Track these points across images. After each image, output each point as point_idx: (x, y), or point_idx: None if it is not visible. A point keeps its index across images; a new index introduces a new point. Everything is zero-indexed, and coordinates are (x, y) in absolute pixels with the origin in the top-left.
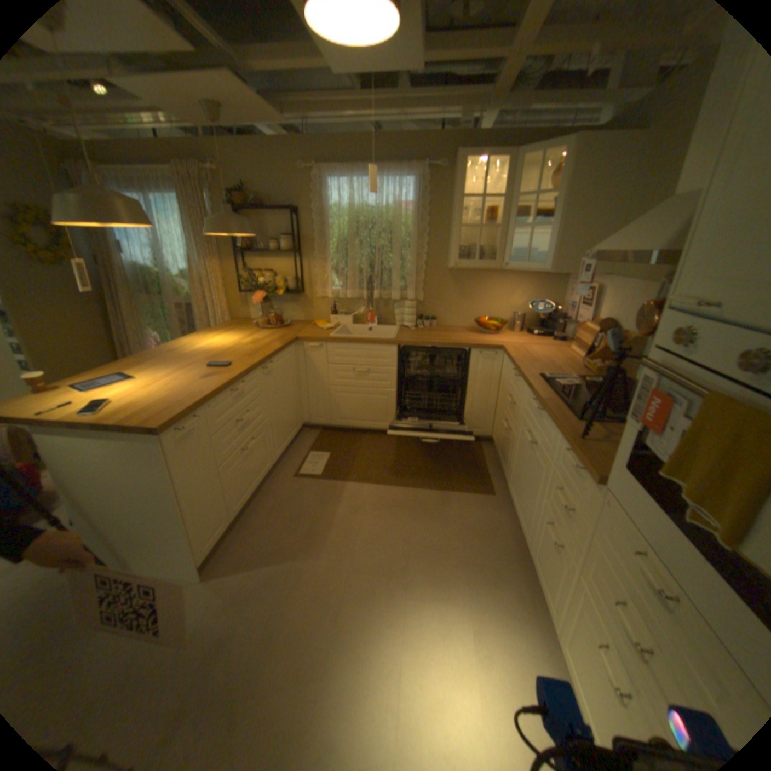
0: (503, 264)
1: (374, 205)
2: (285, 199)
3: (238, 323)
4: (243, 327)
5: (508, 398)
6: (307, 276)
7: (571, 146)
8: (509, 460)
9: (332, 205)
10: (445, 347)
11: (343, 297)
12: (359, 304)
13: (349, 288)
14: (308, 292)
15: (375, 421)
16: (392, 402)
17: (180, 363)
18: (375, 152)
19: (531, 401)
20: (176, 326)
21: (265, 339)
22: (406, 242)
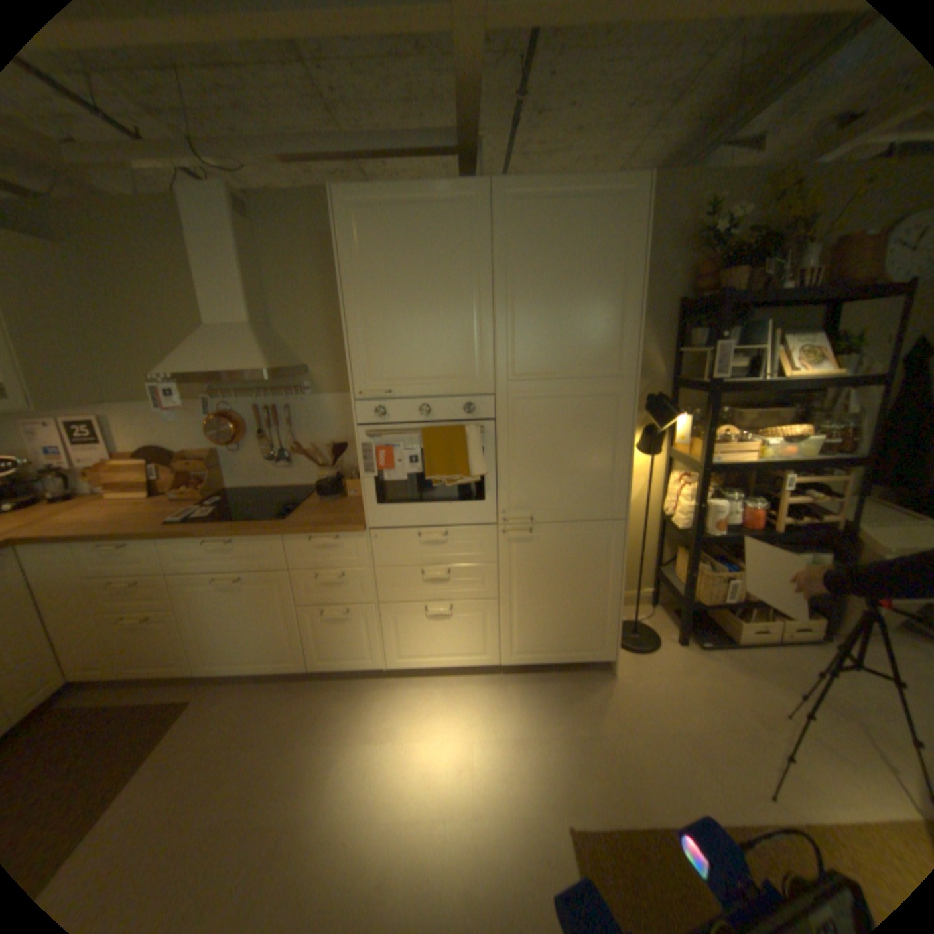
0: None
1: None
2: None
3: None
4: None
5: (100, 593)
6: None
7: None
8: (172, 650)
9: None
10: None
11: None
12: None
13: None
14: None
15: None
16: None
17: None
18: None
19: (187, 552)
20: None
21: None
22: None
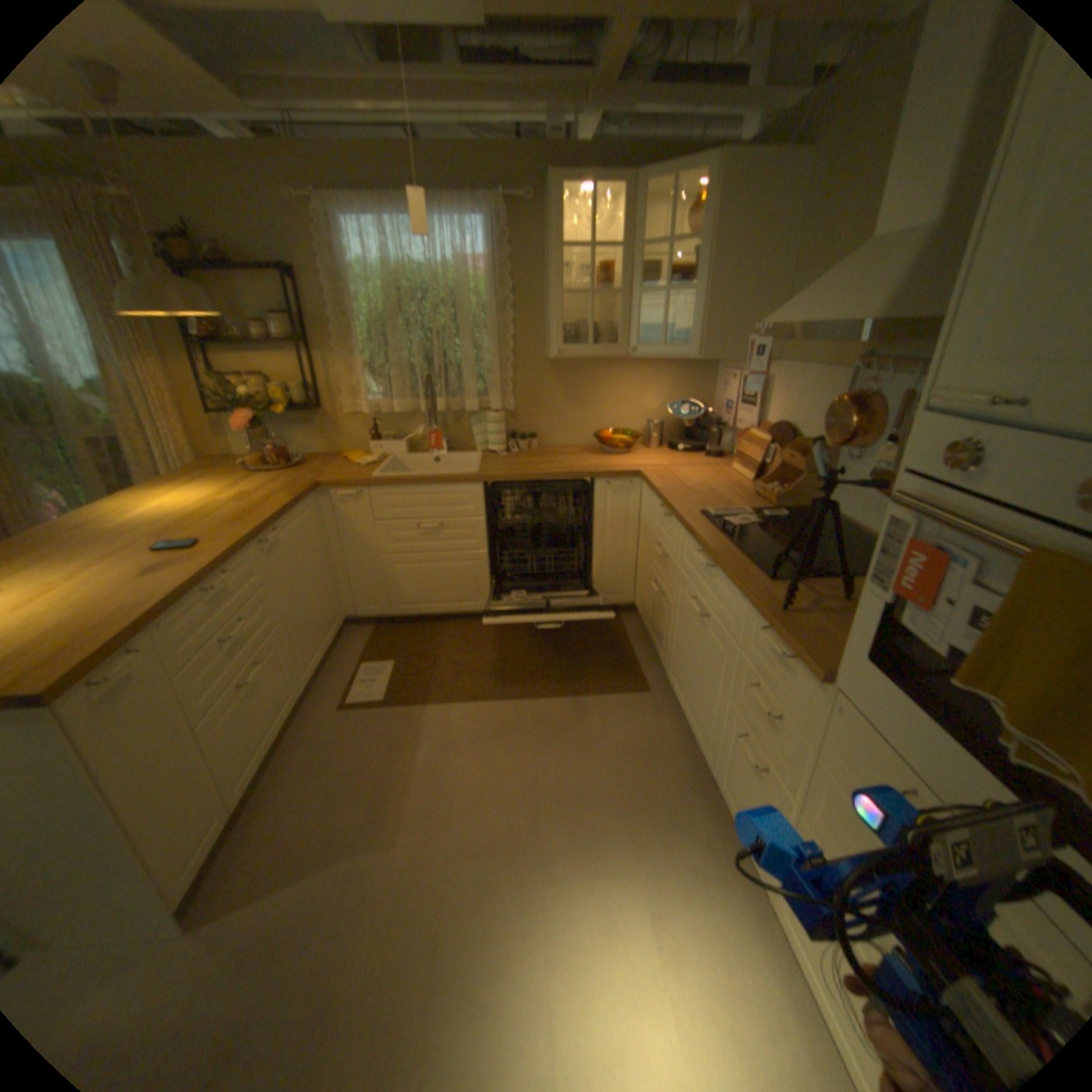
0: (628, 351)
1: (424, 263)
2: (269, 253)
3: (210, 465)
4: (219, 472)
5: (655, 549)
6: (324, 381)
7: (712, 170)
8: (665, 638)
9: (352, 263)
10: (557, 481)
11: (389, 413)
12: (415, 421)
13: (396, 398)
14: (329, 407)
15: (461, 602)
16: (484, 570)
17: (98, 550)
18: (416, 174)
19: (693, 553)
20: (94, 478)
21: (261, 490)
22: (480, 321)
